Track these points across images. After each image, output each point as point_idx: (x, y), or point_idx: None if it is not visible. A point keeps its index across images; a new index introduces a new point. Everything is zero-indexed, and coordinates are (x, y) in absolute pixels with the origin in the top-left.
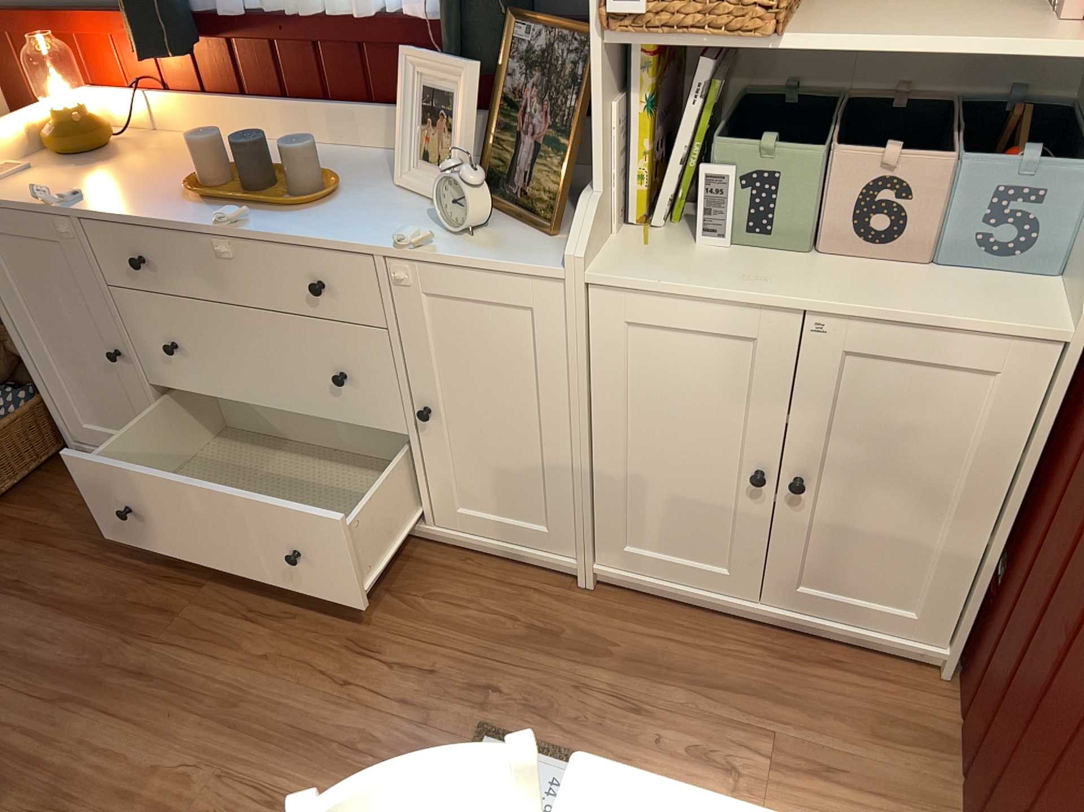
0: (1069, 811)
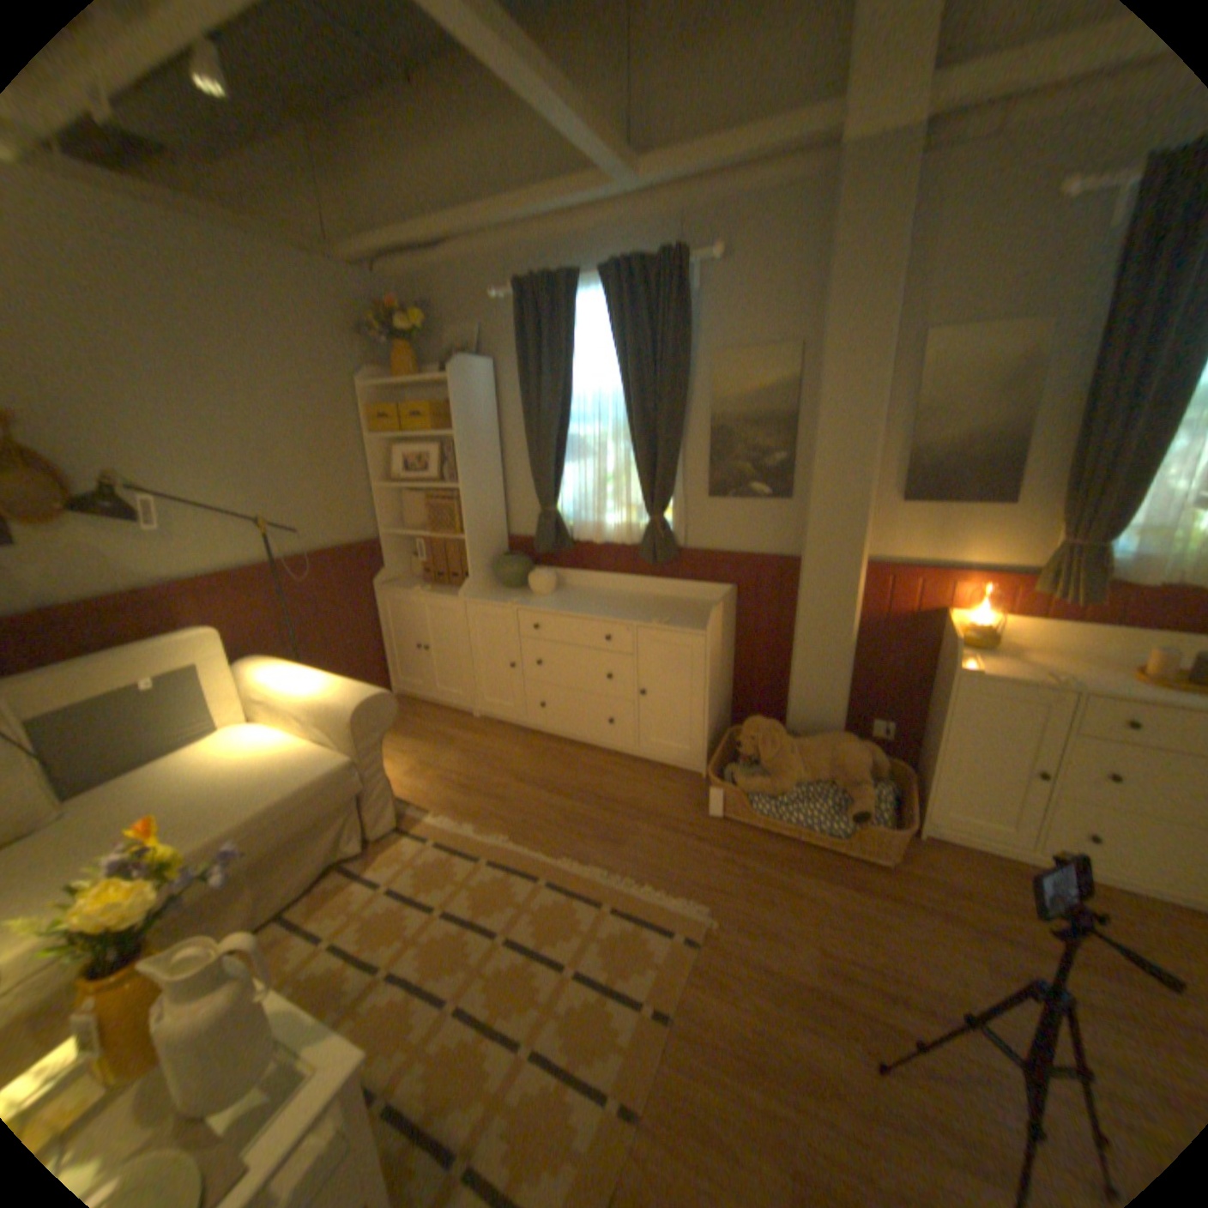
0: None
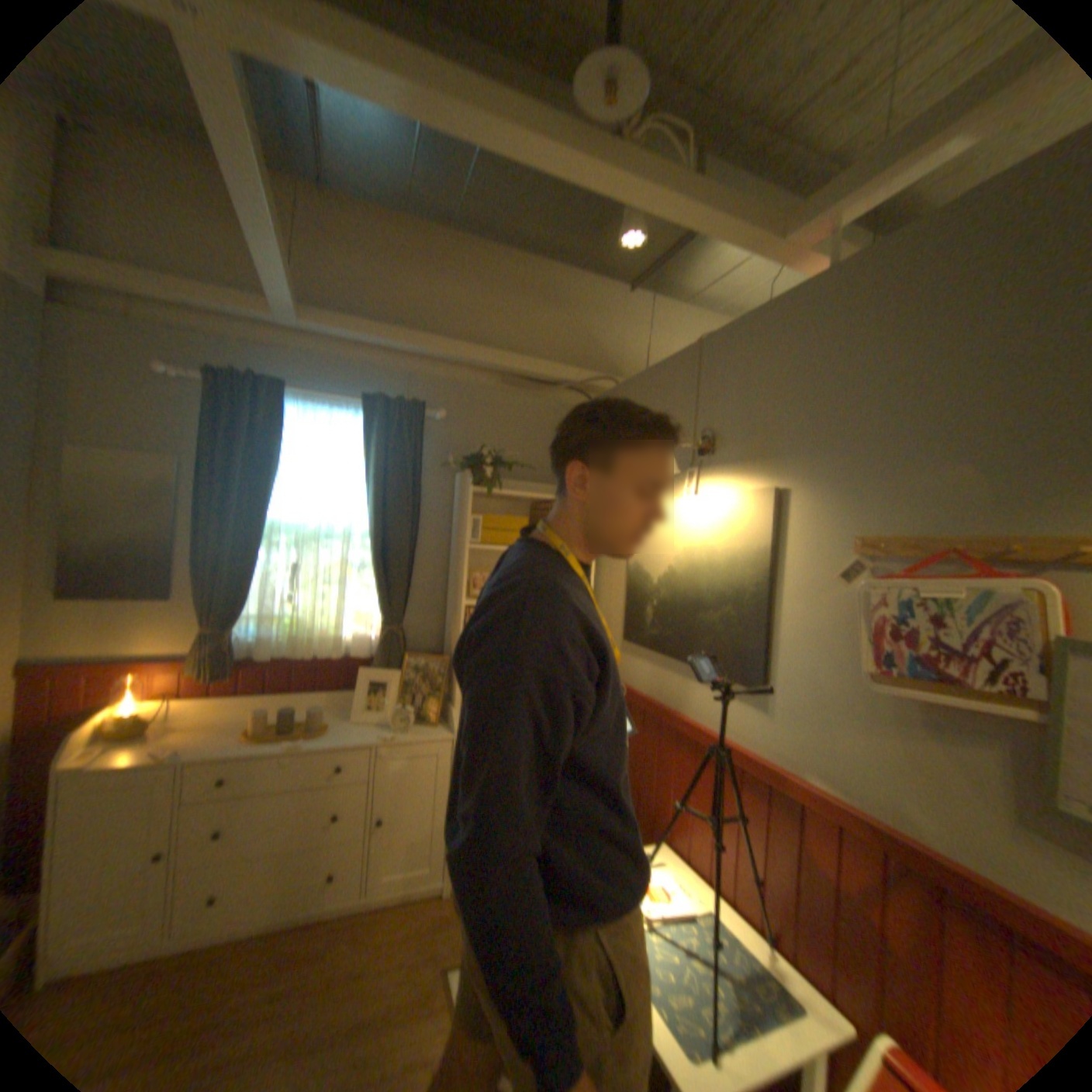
0: (648, 839)
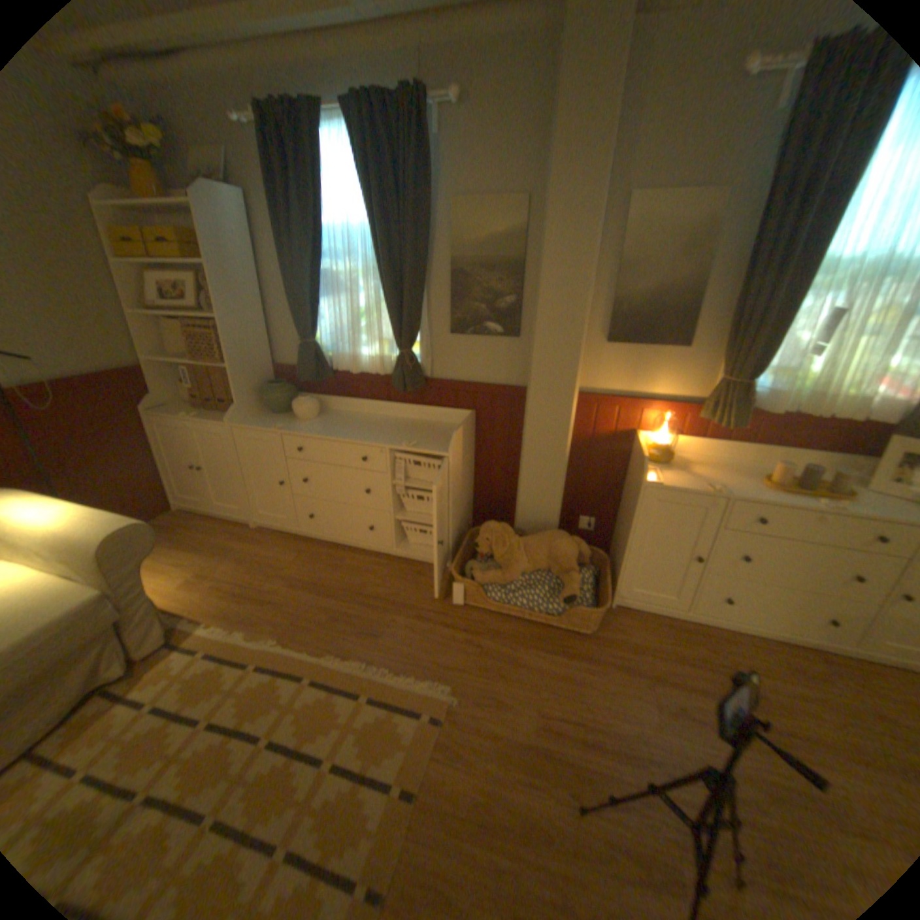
0: None
